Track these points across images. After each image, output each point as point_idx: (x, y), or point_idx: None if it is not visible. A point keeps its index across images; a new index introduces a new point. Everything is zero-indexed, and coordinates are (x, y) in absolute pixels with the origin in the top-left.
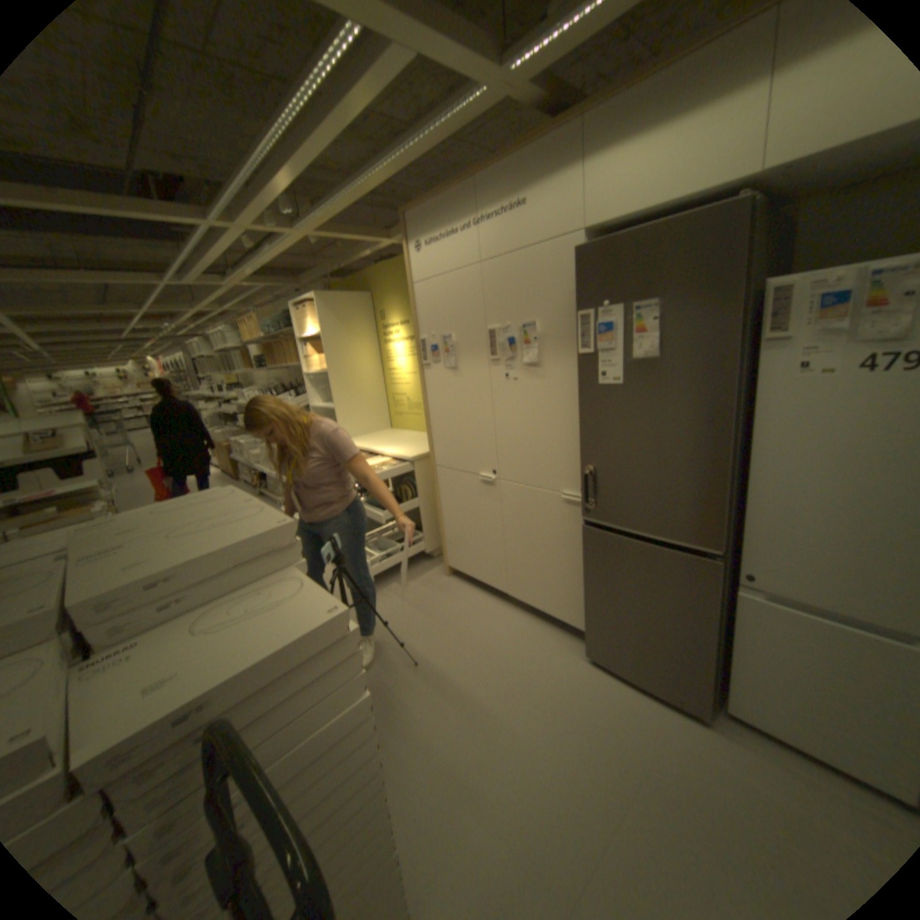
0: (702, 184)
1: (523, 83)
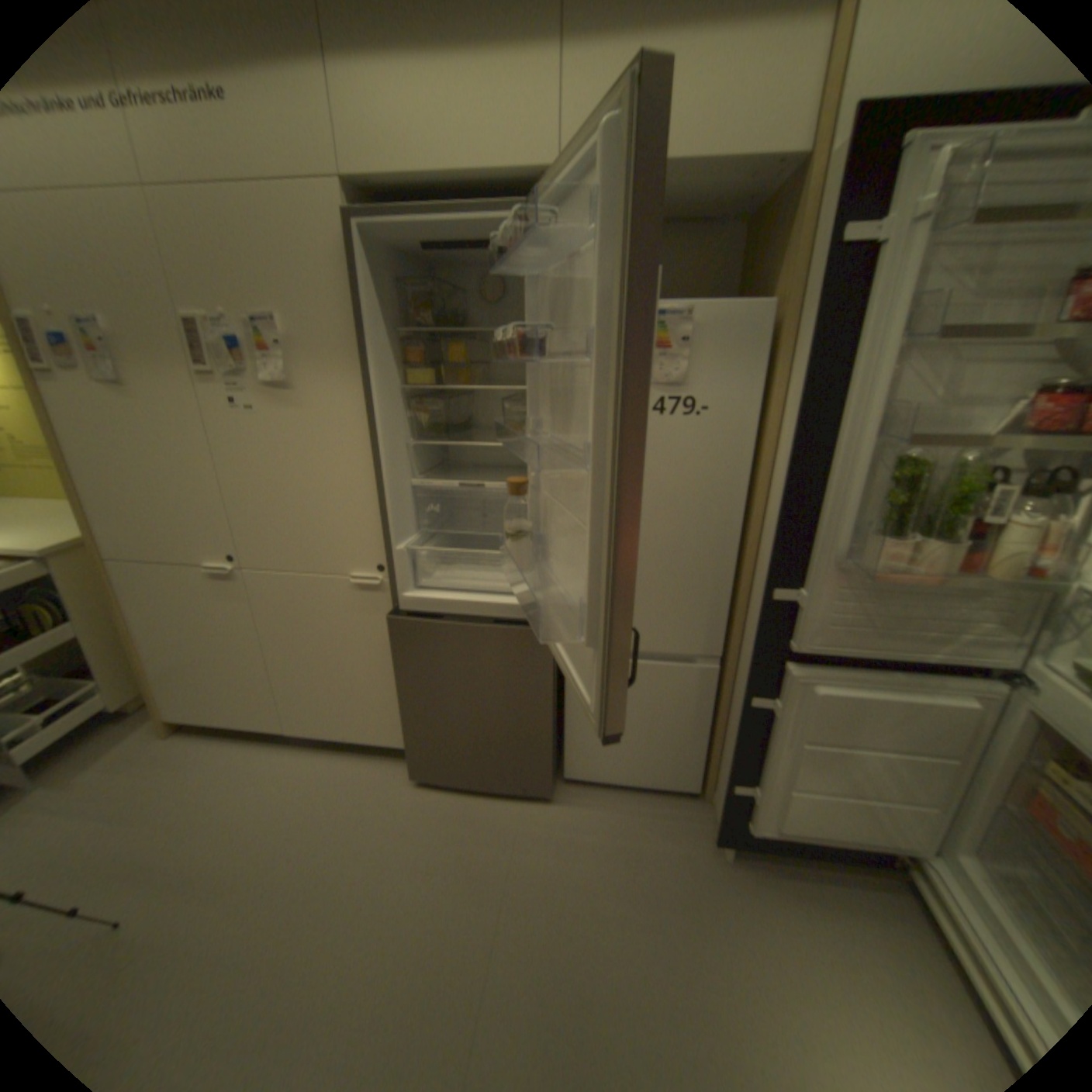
0: (496, 158)
1: None
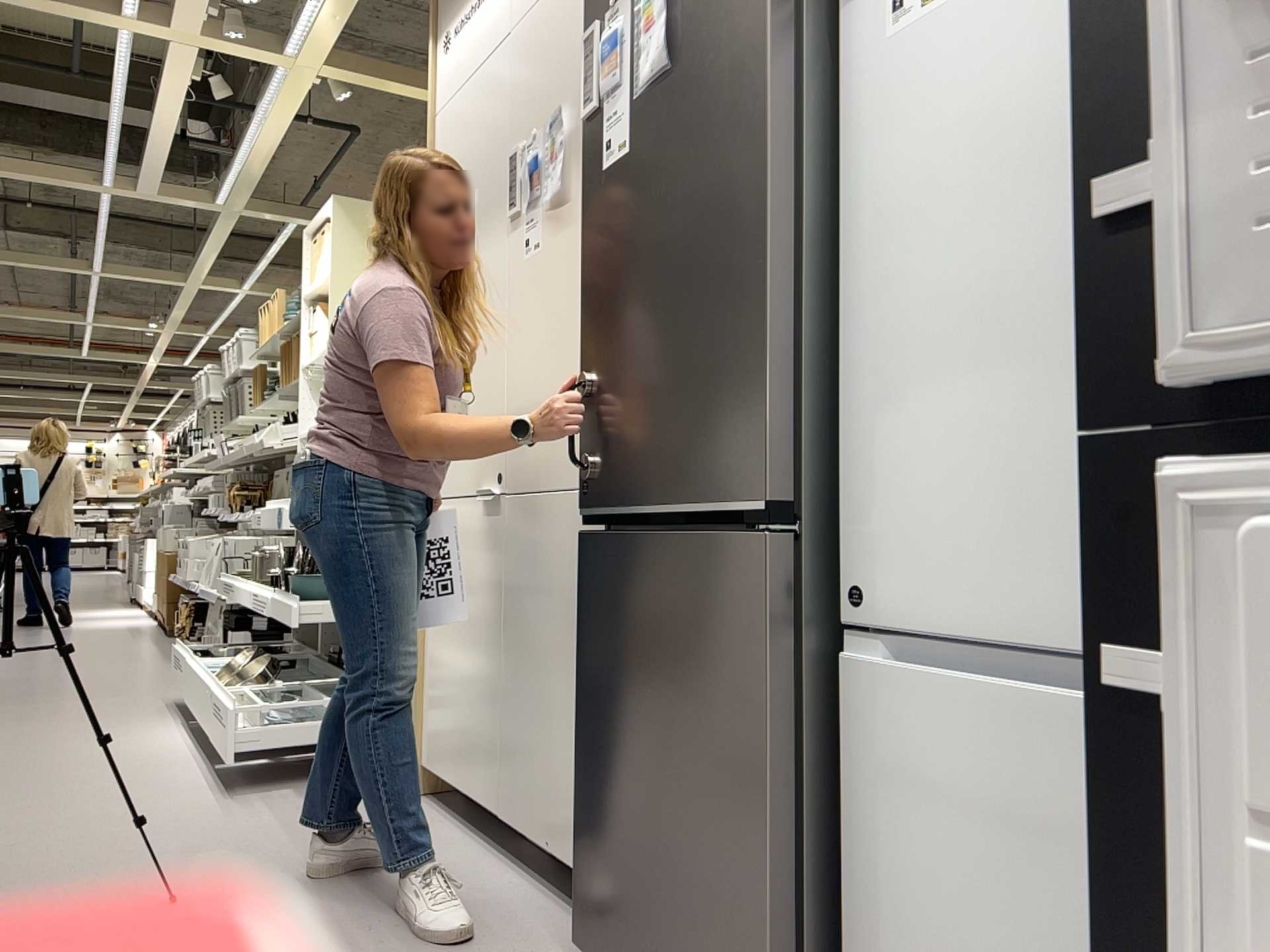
0: None
1: None
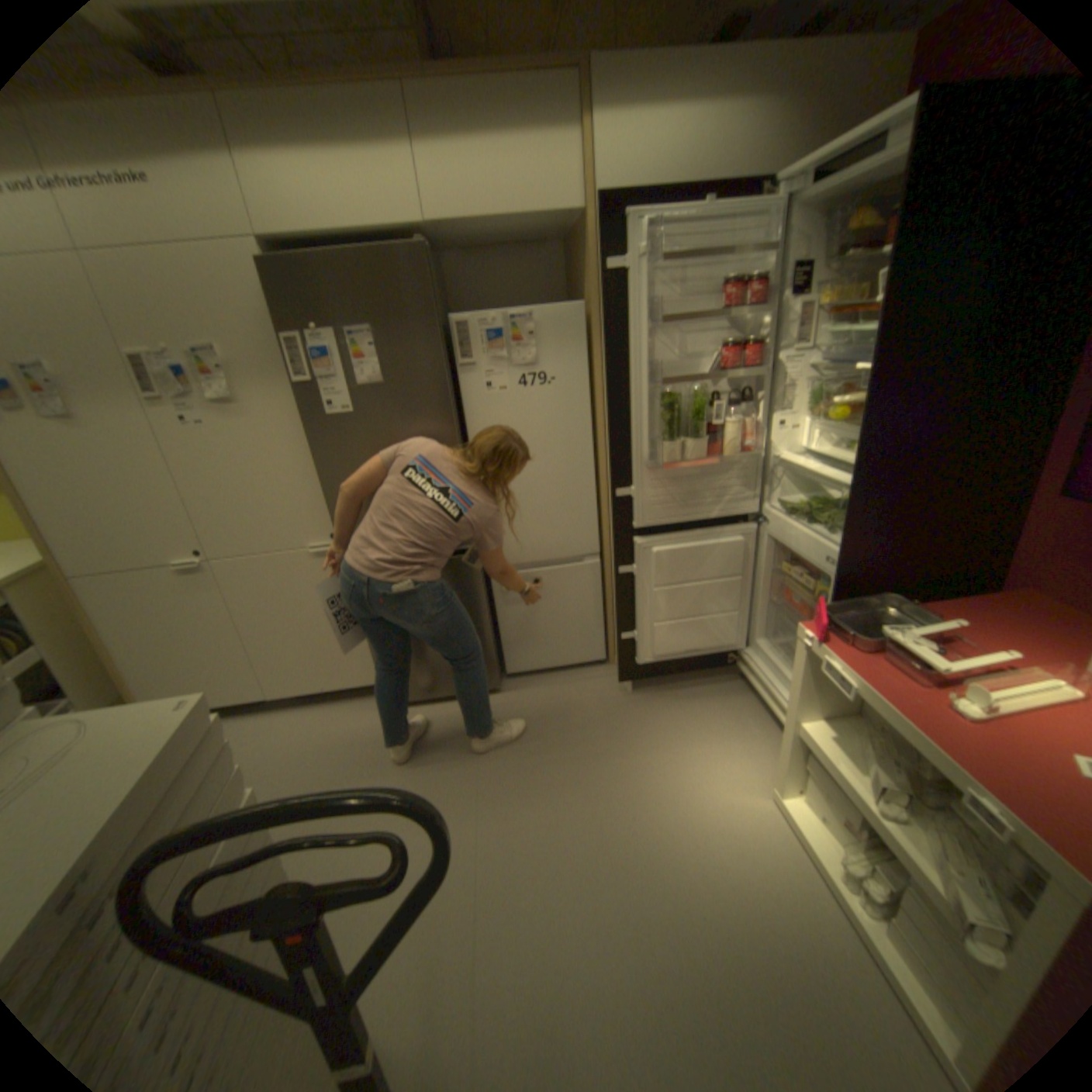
0: (377, 219)
1: None
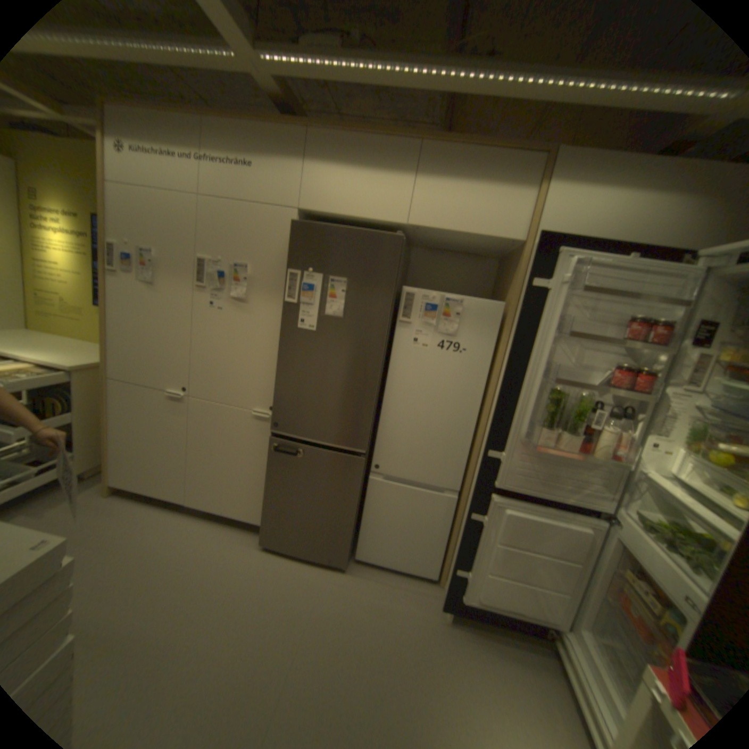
0: (377, 215)
1: (268, 72)
